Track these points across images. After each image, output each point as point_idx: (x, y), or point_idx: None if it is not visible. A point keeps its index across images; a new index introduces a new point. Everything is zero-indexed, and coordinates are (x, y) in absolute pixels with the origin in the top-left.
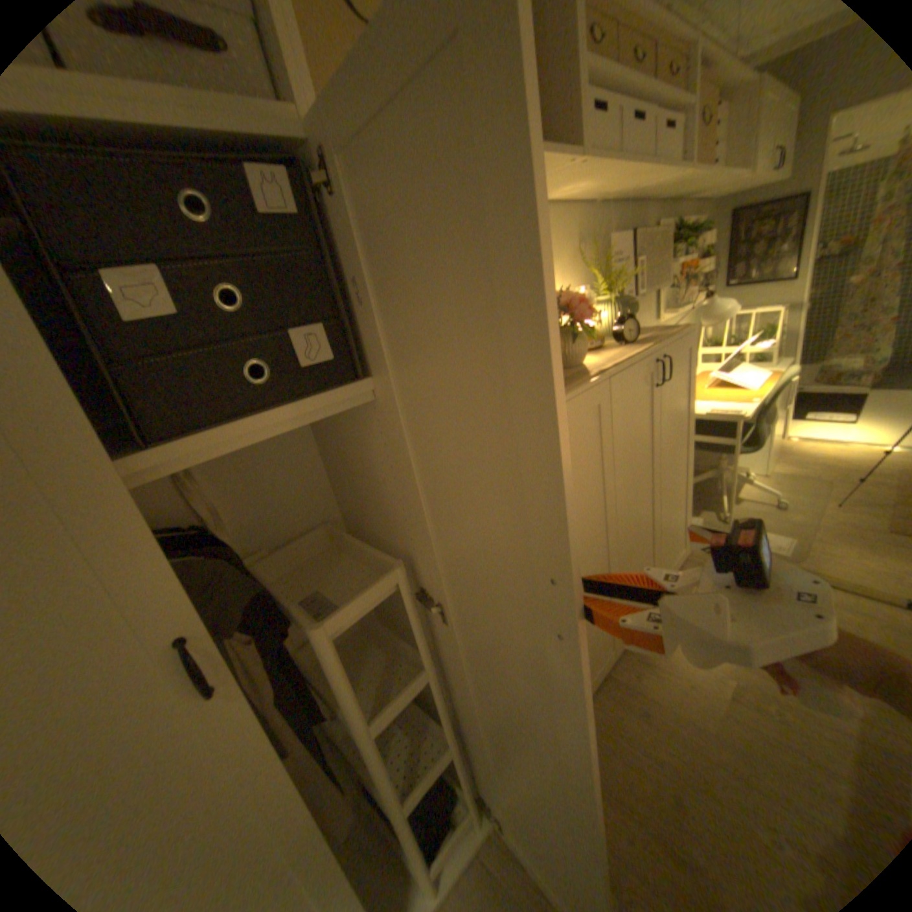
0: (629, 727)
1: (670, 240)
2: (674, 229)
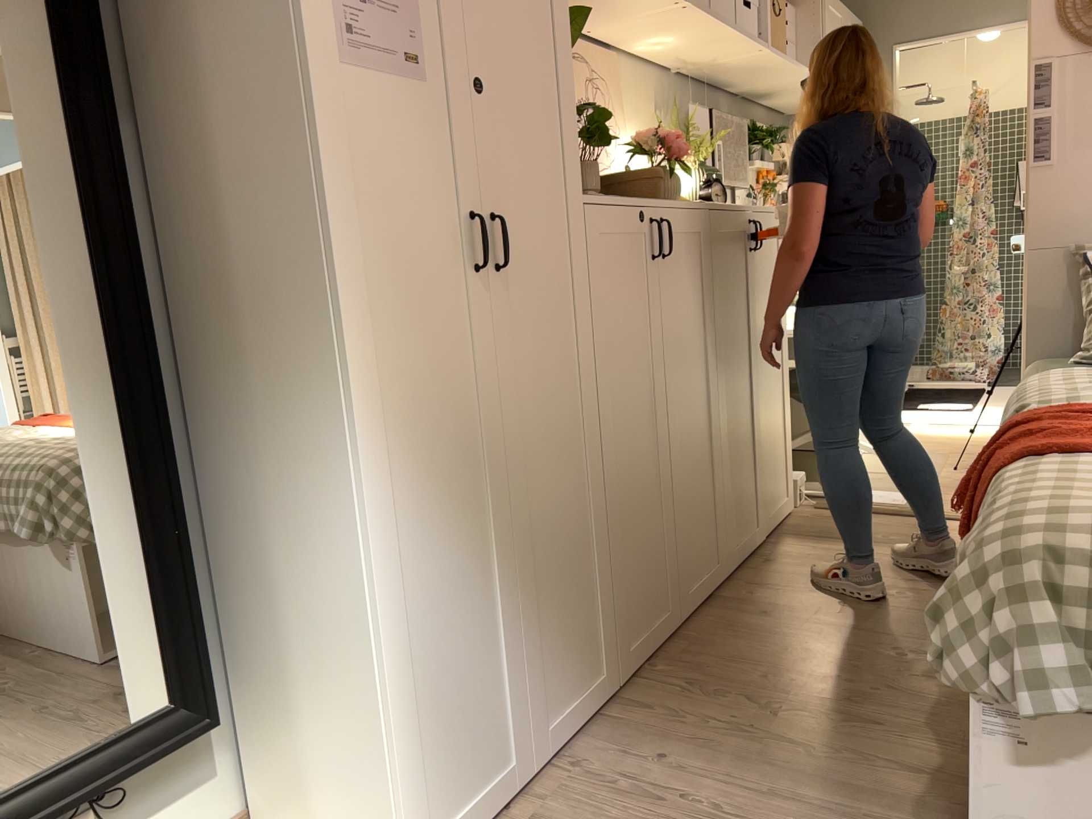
0: (749, 622)
1: (745, 139)
2: (747, 129)
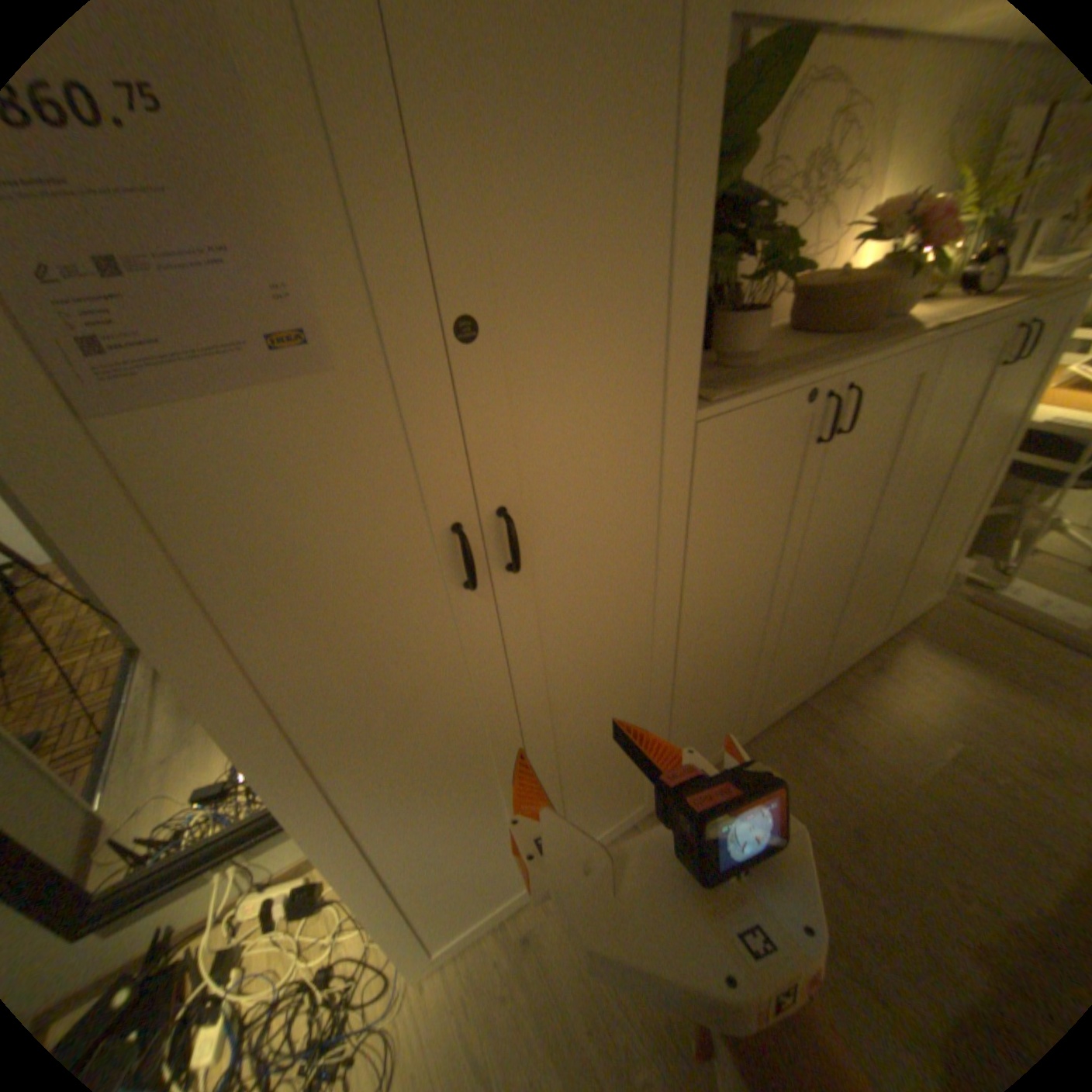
0: (821, 758)
1: None
2: None
